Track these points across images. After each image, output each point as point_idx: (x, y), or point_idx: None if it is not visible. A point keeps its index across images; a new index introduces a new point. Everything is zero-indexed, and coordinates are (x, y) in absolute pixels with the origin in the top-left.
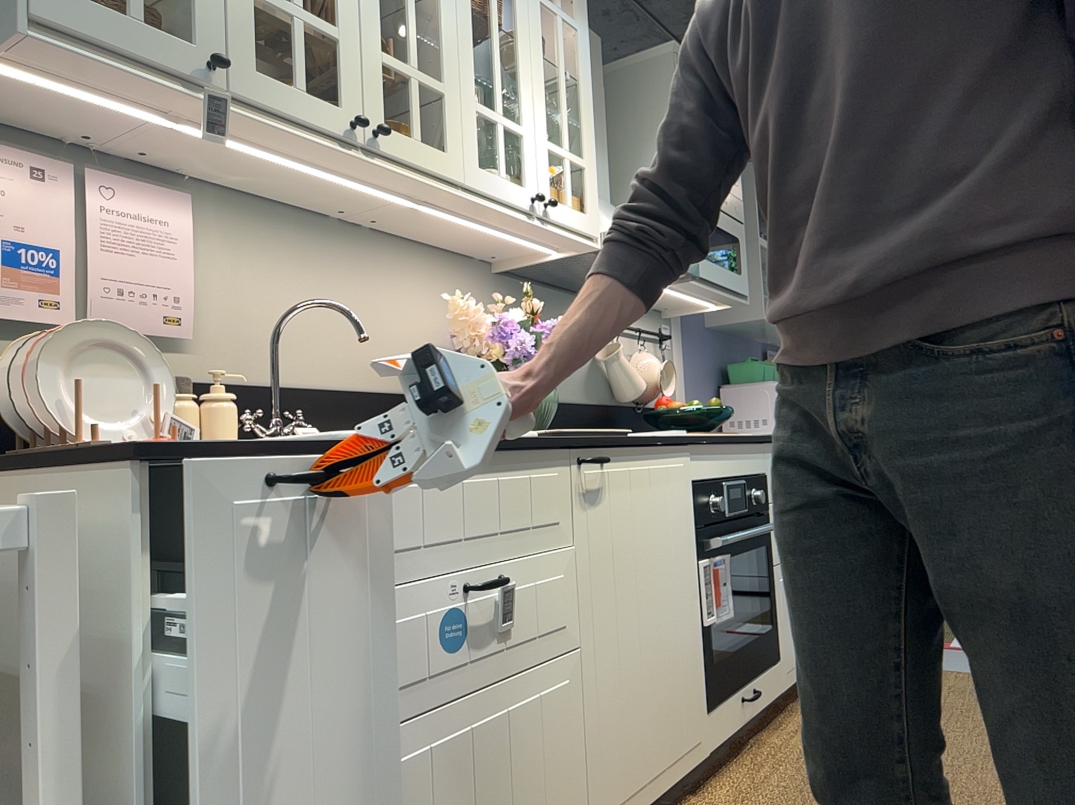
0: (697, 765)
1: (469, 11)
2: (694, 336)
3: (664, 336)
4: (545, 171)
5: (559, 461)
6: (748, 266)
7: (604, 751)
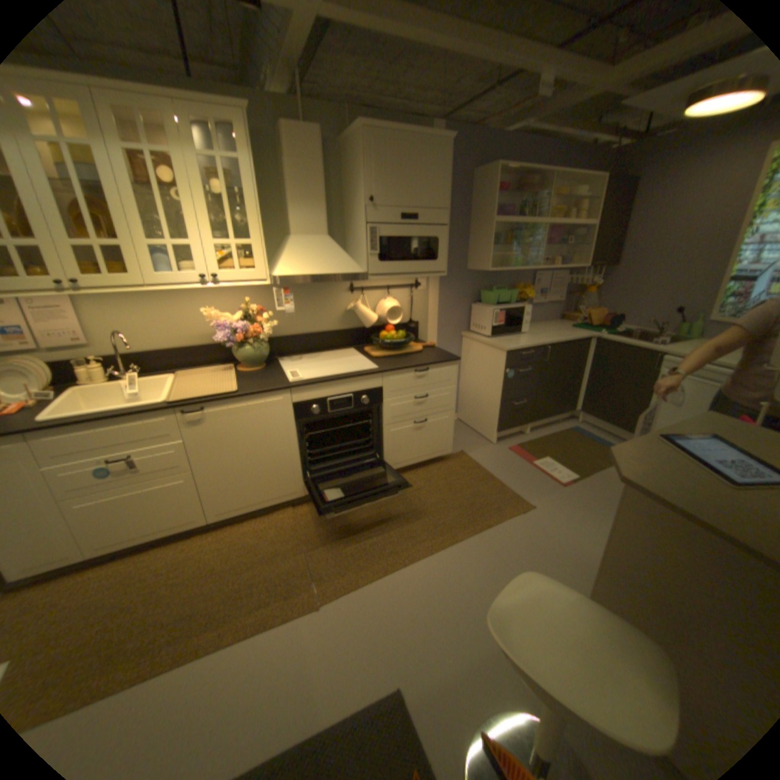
0: (294, 499)
1: (131, 191)
2: (449, 278)
3: (411, 286)
4: (213, 258)
5: (168, 414)
6: (445, 253)
7: (214, 498)
